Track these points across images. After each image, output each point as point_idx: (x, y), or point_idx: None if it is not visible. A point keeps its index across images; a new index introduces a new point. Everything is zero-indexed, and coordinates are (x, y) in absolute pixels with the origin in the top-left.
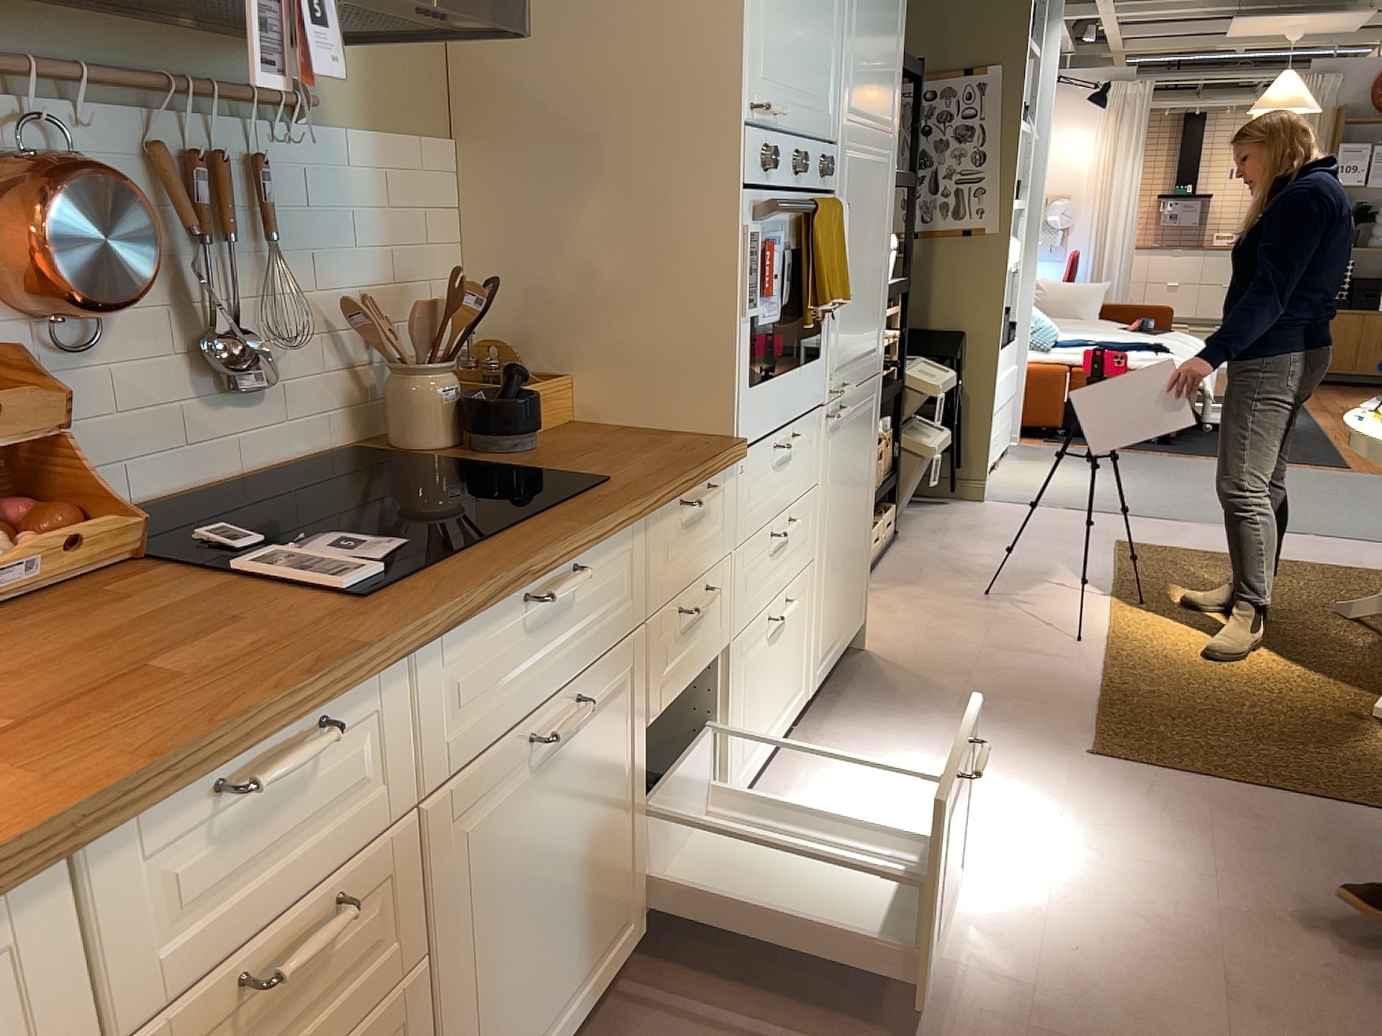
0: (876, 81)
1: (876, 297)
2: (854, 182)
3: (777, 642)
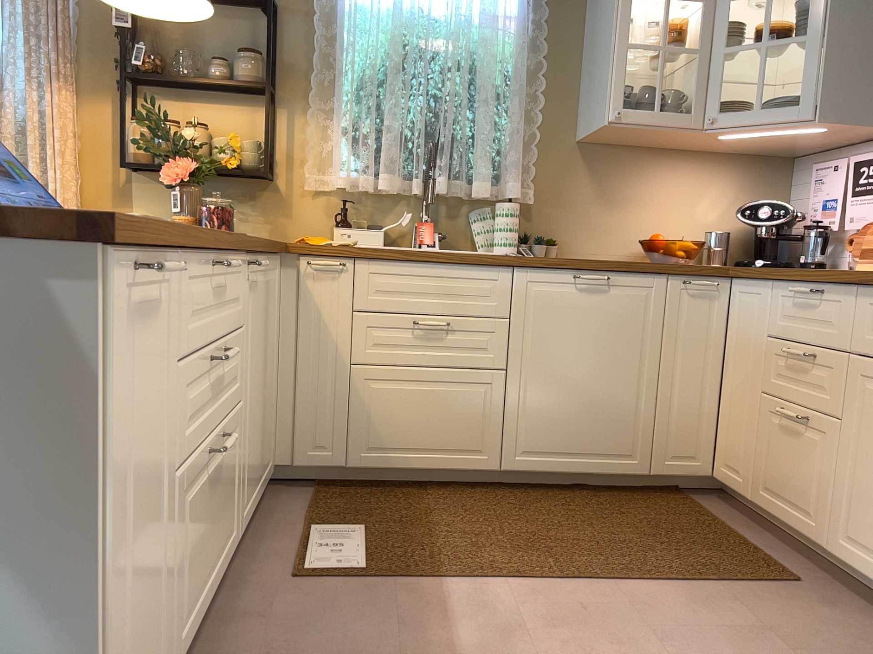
0: None
1: None
2: None
3: None
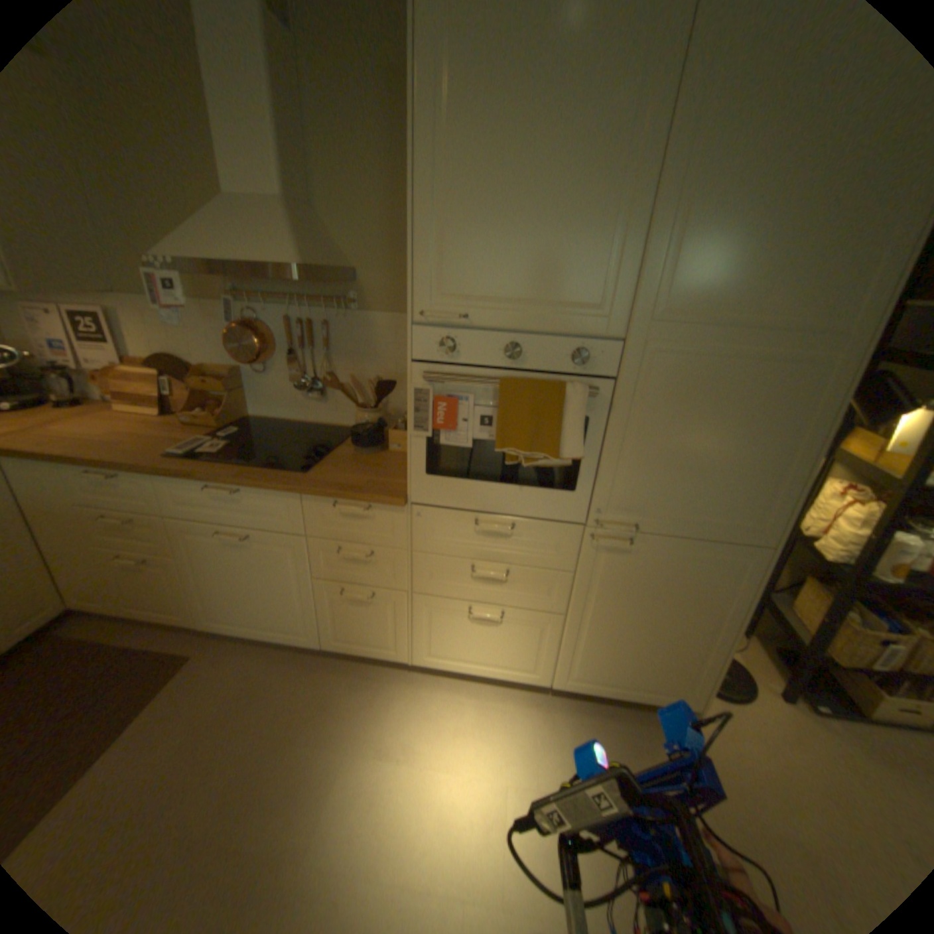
0: (776, 272)
1: (762, 480)
2: (682, 370)
3: (486, 627)
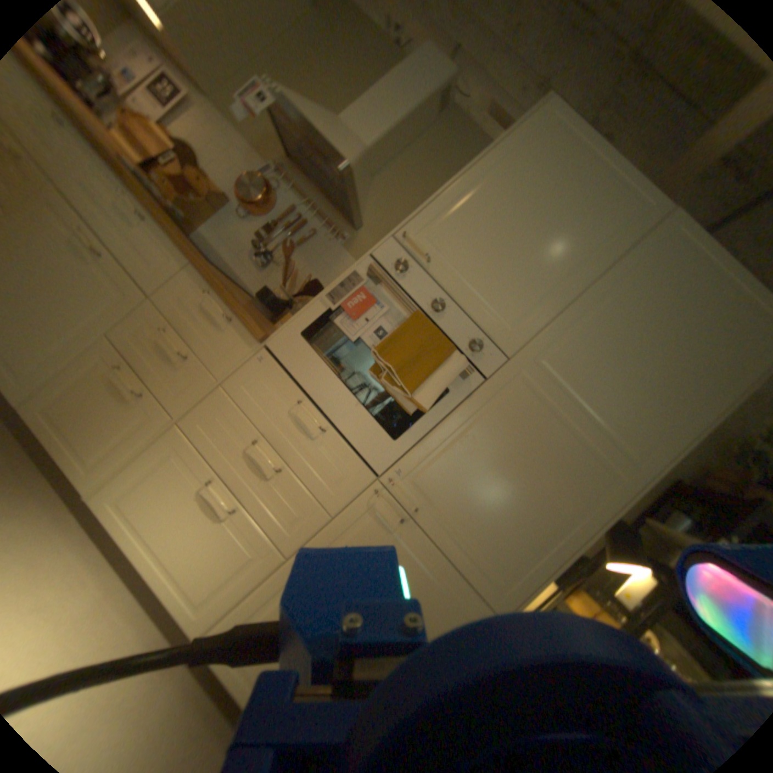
0: (619, 393)
1: (532, 544)
2: (531, 410)
3: (204, 520)
